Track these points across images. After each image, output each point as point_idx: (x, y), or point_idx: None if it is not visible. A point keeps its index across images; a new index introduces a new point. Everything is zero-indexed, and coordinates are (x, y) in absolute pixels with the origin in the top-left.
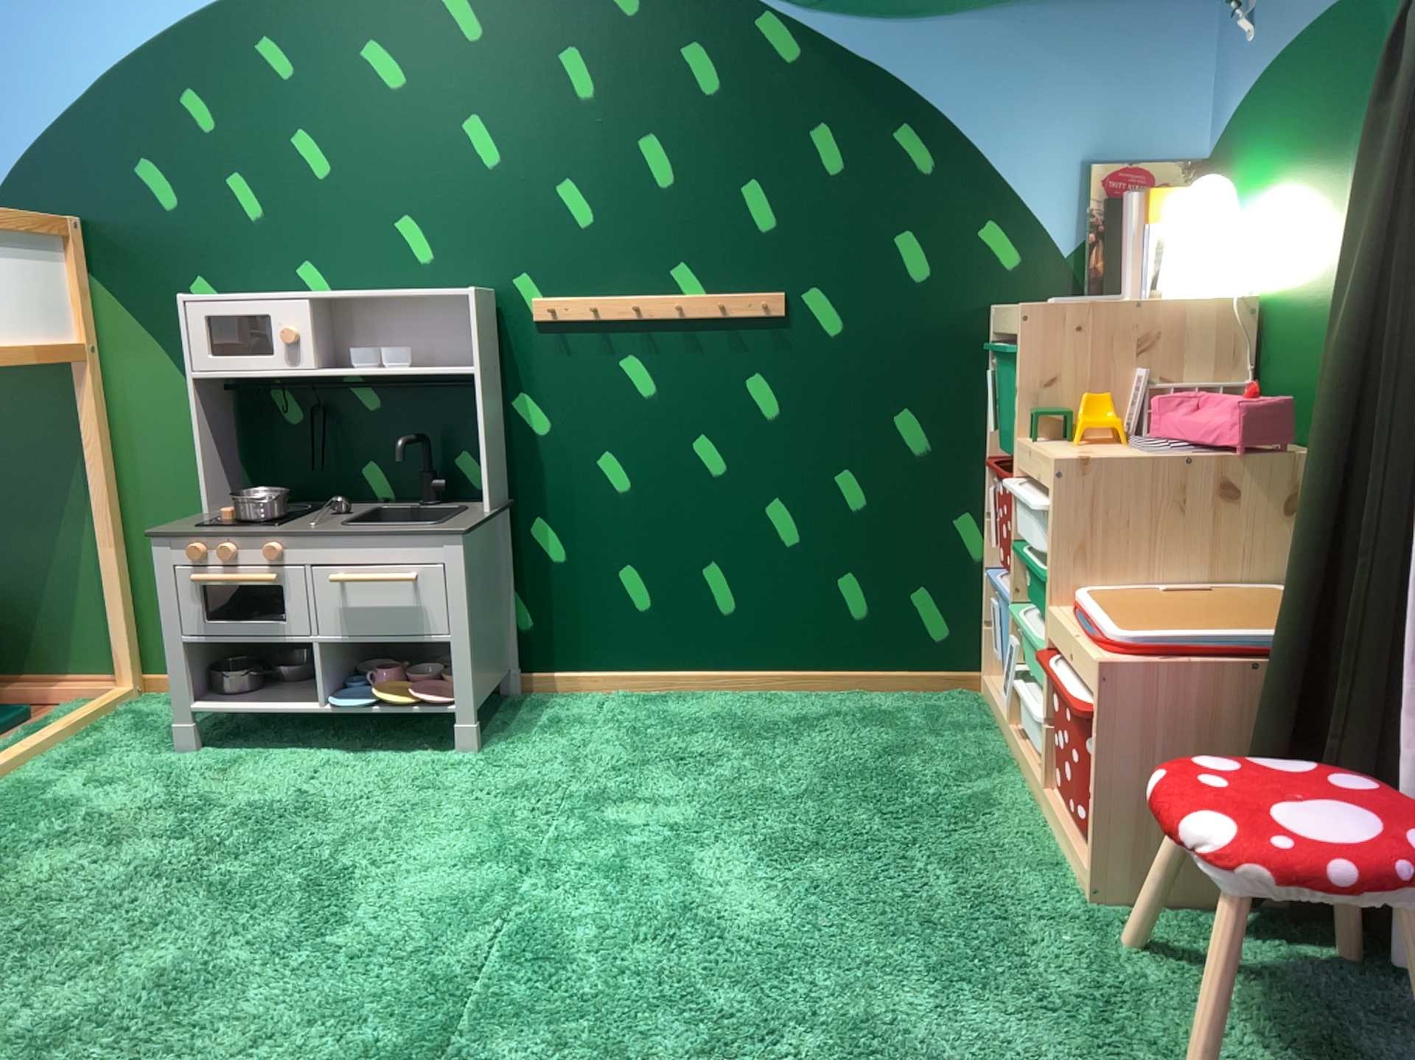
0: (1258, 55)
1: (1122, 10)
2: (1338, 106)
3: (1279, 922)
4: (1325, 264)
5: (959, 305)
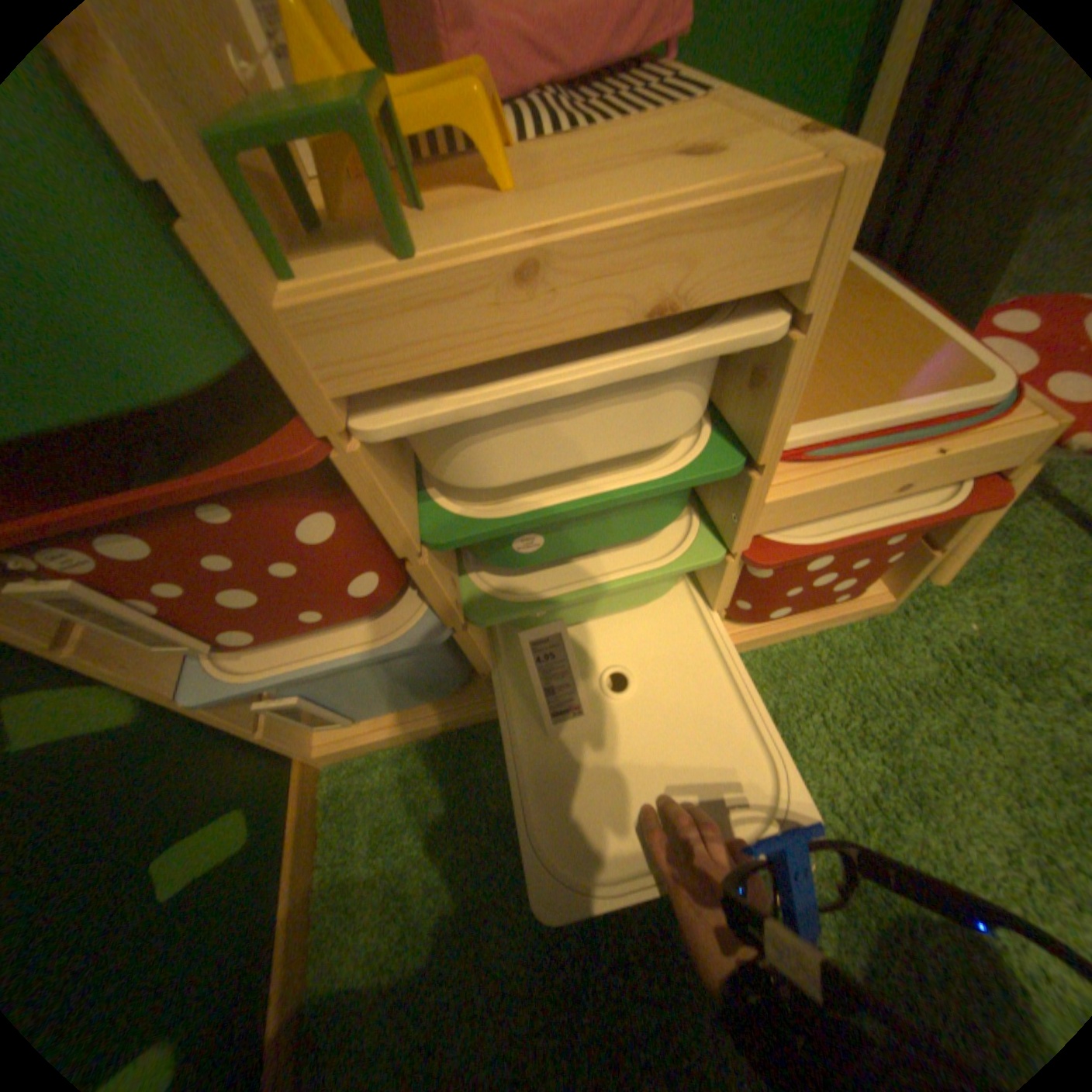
0: None
1: None
2: None
3: None
4: None
5: None
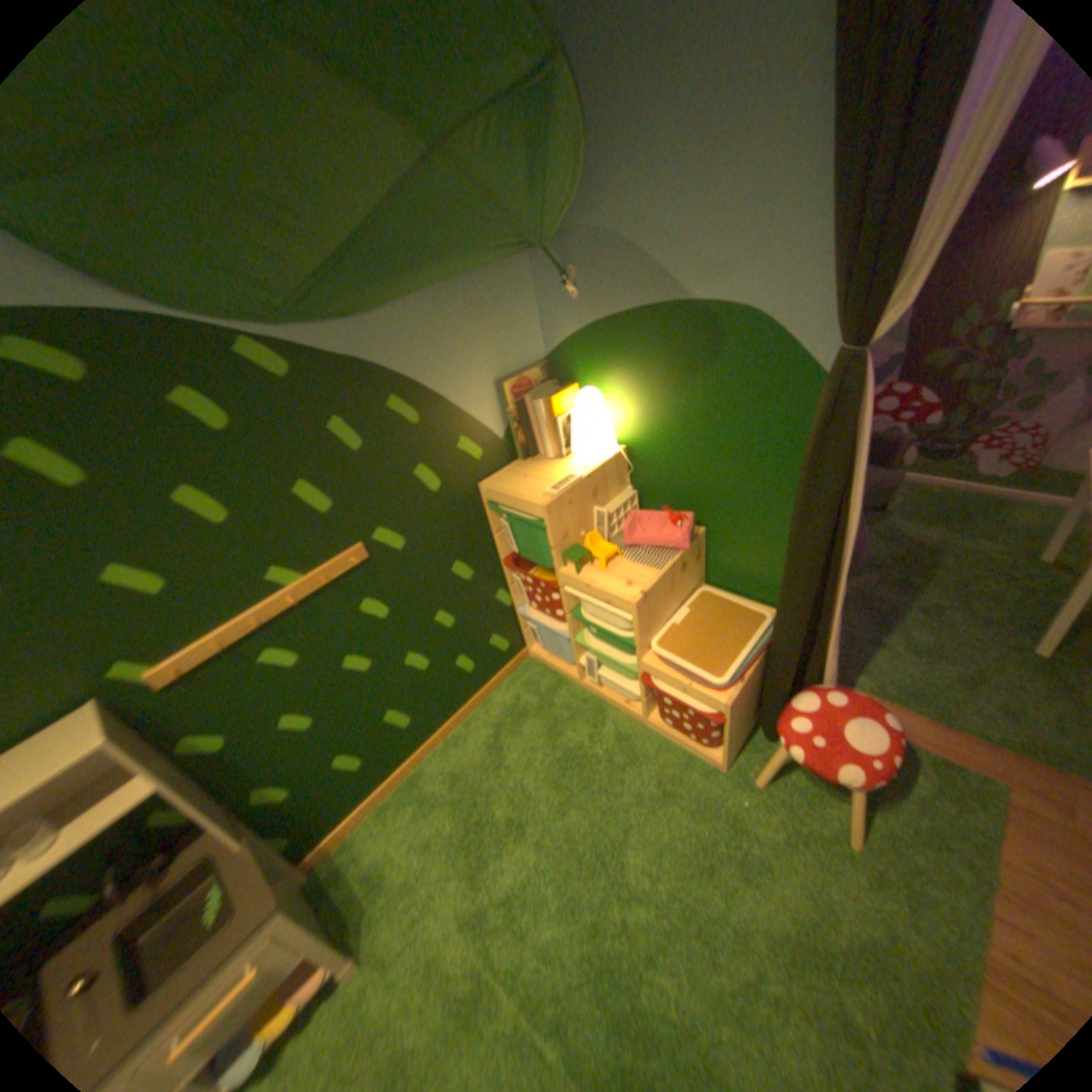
0: (589, 309)
1: (489, 275)
2: (681, 362)
3: (767, 724)
4: (682, 441)
5: (464, 491)
